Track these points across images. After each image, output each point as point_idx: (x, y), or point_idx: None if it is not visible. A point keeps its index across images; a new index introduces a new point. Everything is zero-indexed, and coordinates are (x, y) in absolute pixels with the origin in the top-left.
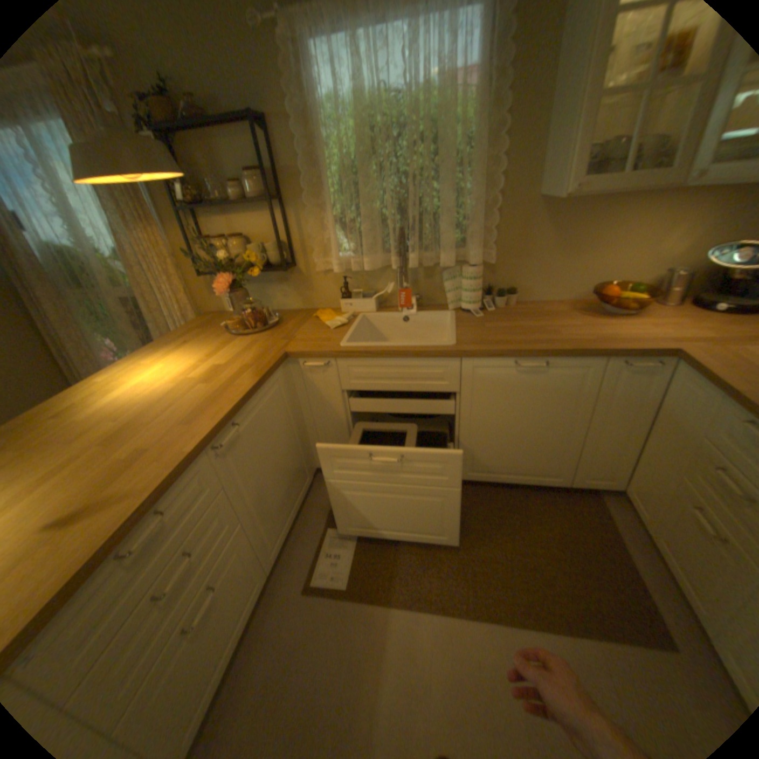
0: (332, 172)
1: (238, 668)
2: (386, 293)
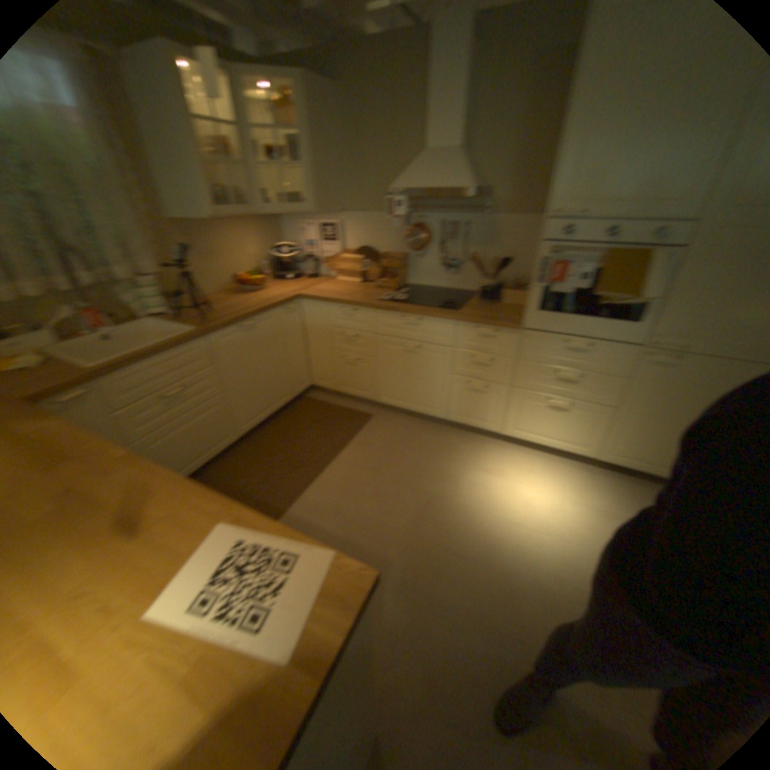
0: None
1: None
2: (62, 323)
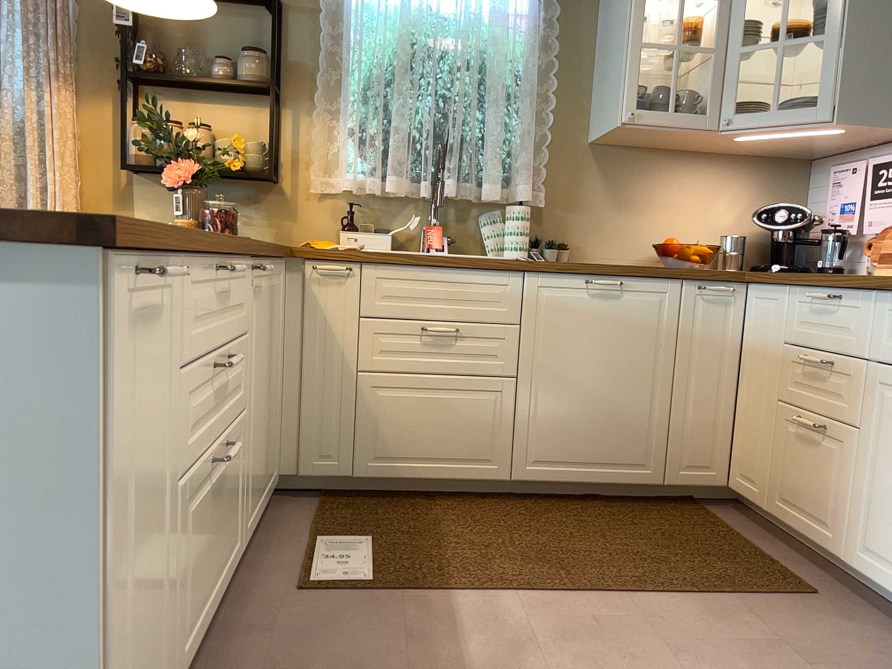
0: (358, 78)
1: (209, 658)
2: (404, 234)
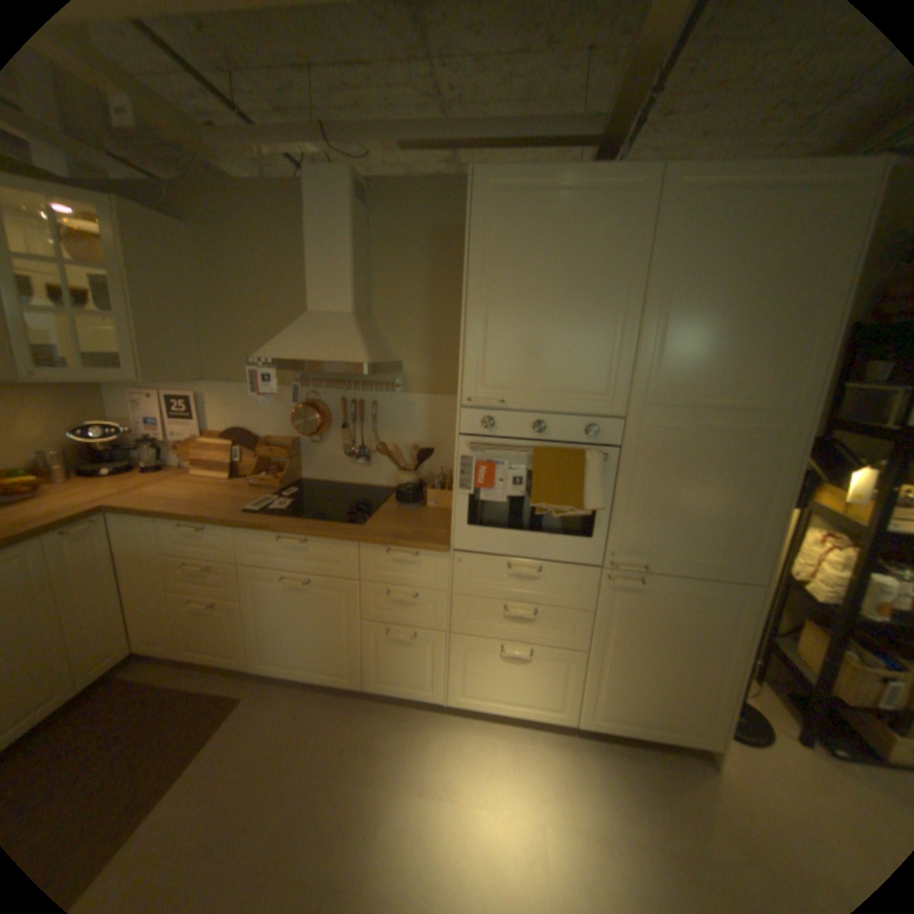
0: None
1: None
2: None
